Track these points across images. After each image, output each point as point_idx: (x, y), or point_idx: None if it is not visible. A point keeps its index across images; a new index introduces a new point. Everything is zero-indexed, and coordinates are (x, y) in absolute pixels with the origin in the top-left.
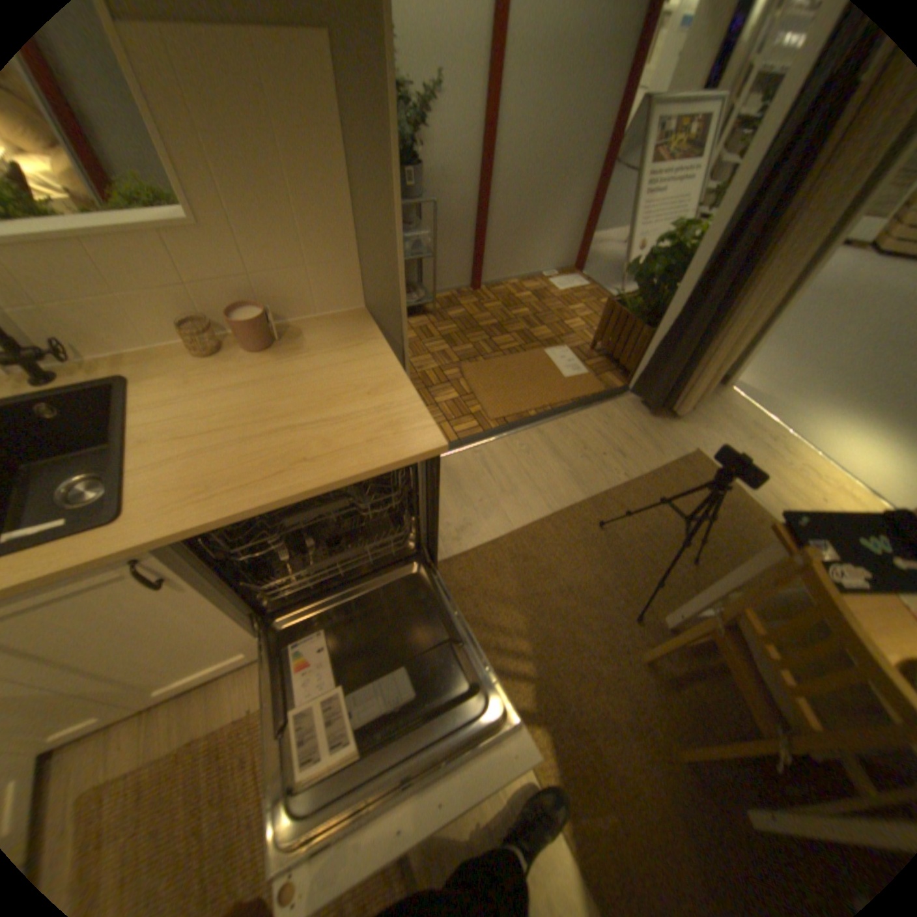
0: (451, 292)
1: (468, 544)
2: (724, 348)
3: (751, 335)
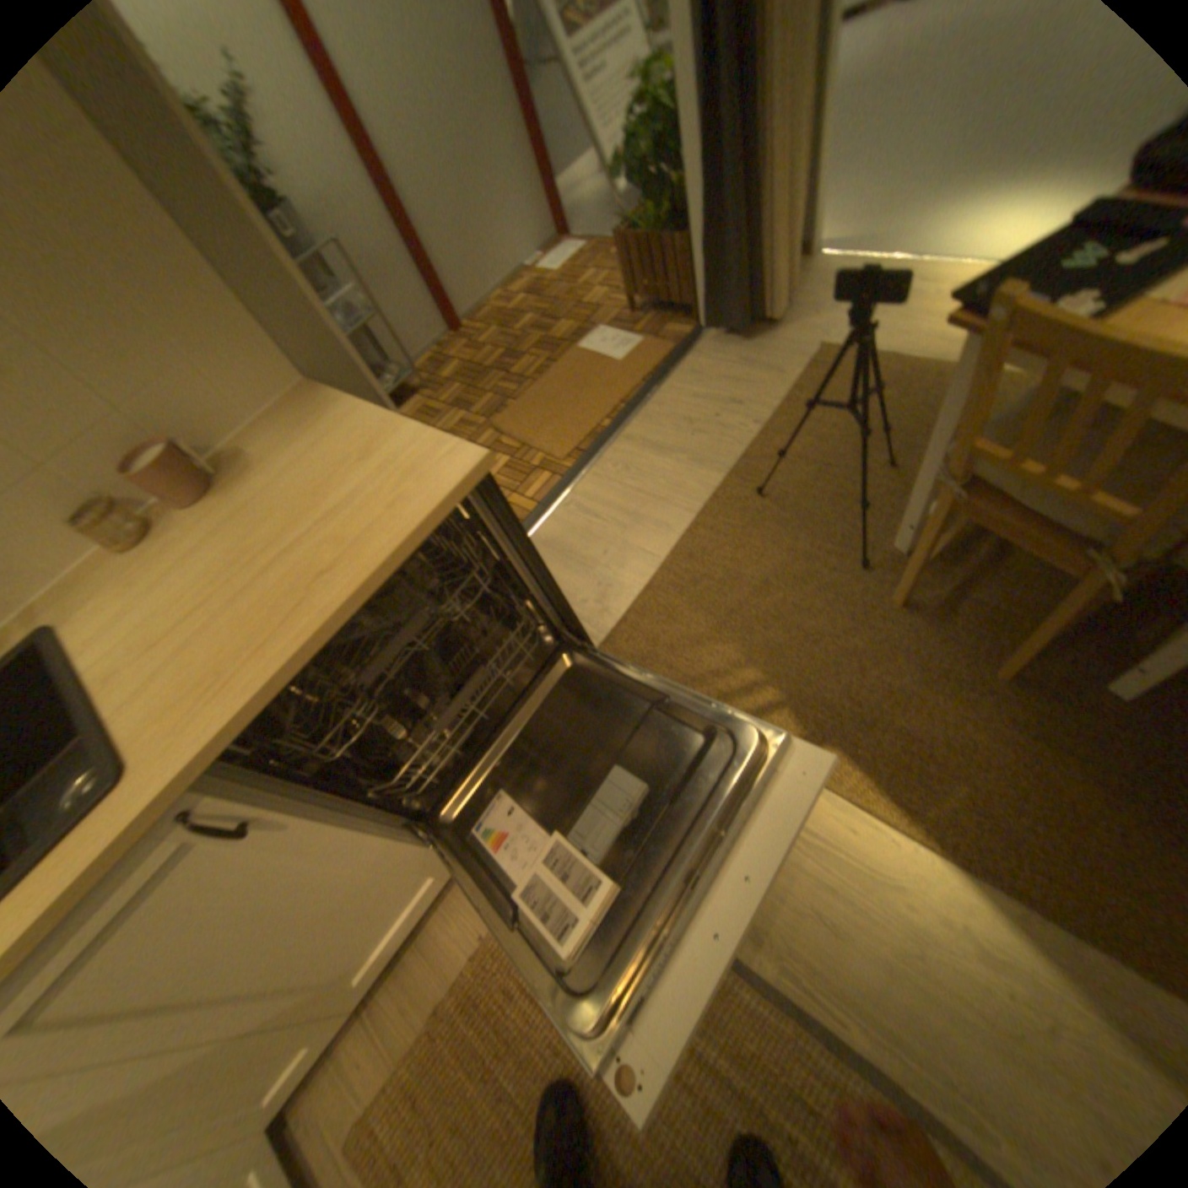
0: (428, 351)
1: (618, 608)
2: (779, 200)
3: (802, 167)
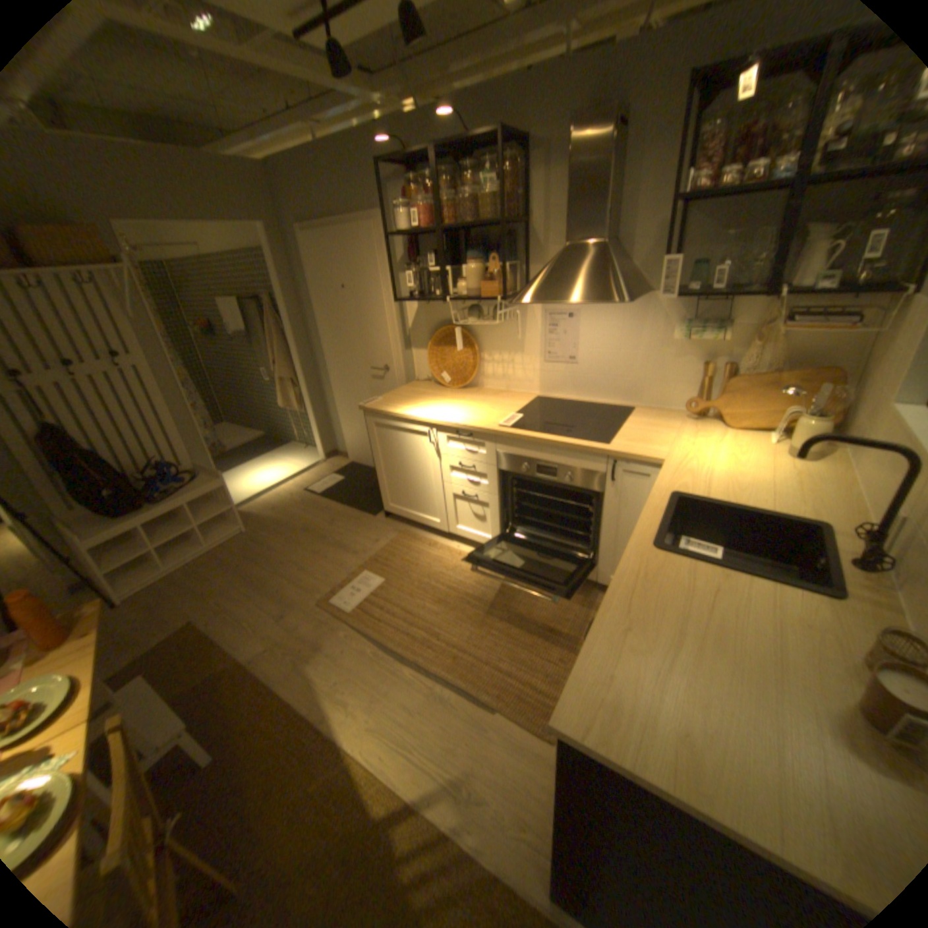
0: None
1: None
2: None
3: None
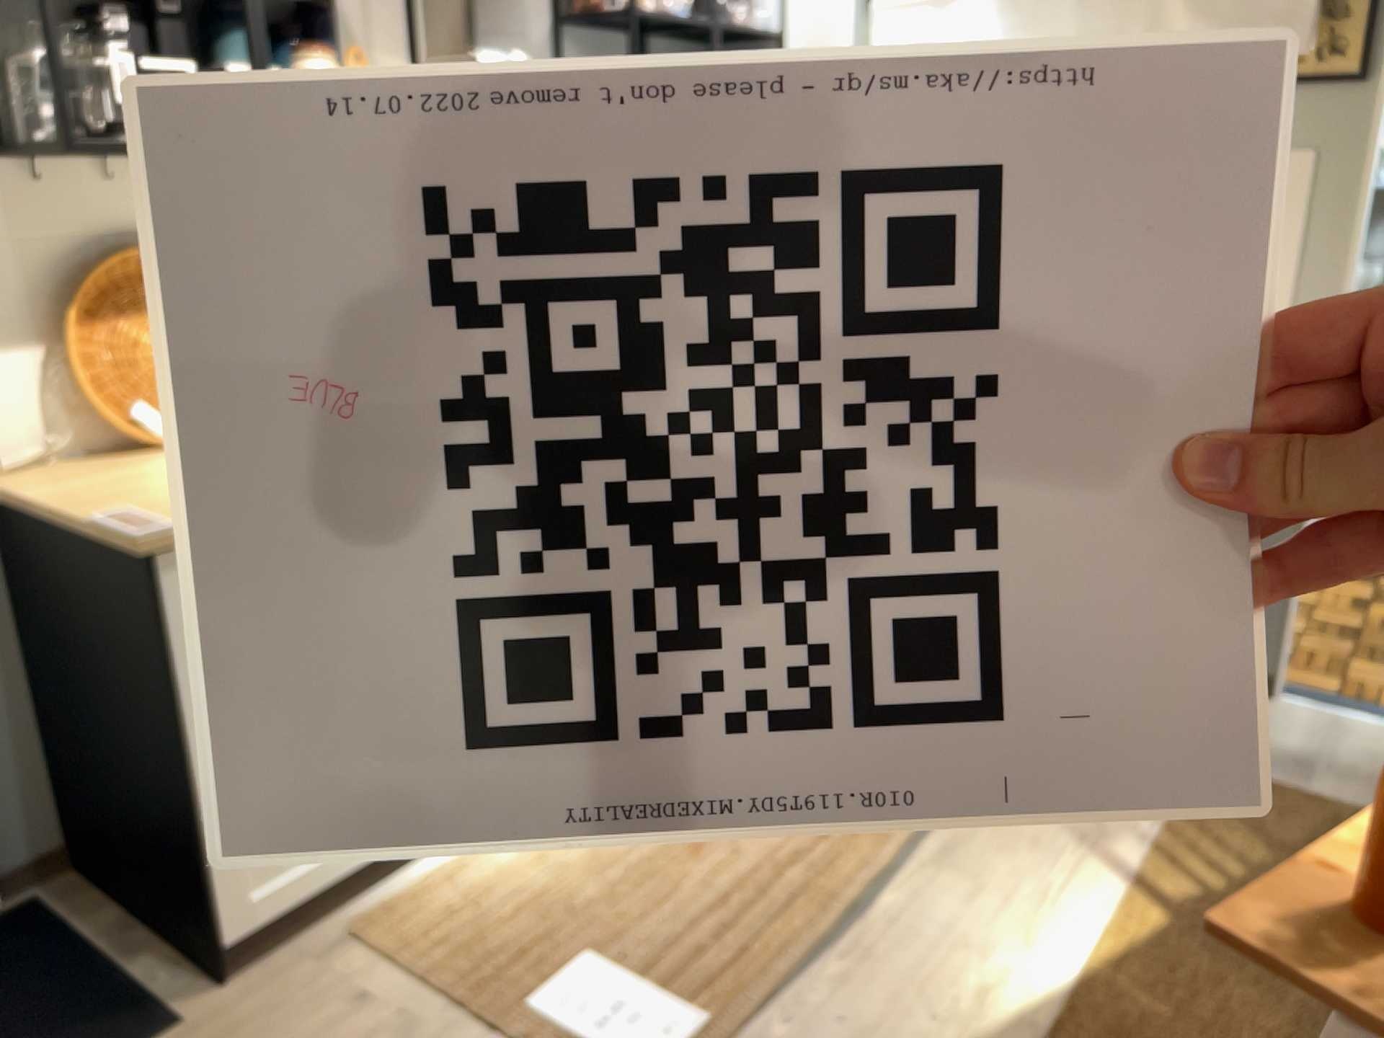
0: None
1: None
2: None
3: None
